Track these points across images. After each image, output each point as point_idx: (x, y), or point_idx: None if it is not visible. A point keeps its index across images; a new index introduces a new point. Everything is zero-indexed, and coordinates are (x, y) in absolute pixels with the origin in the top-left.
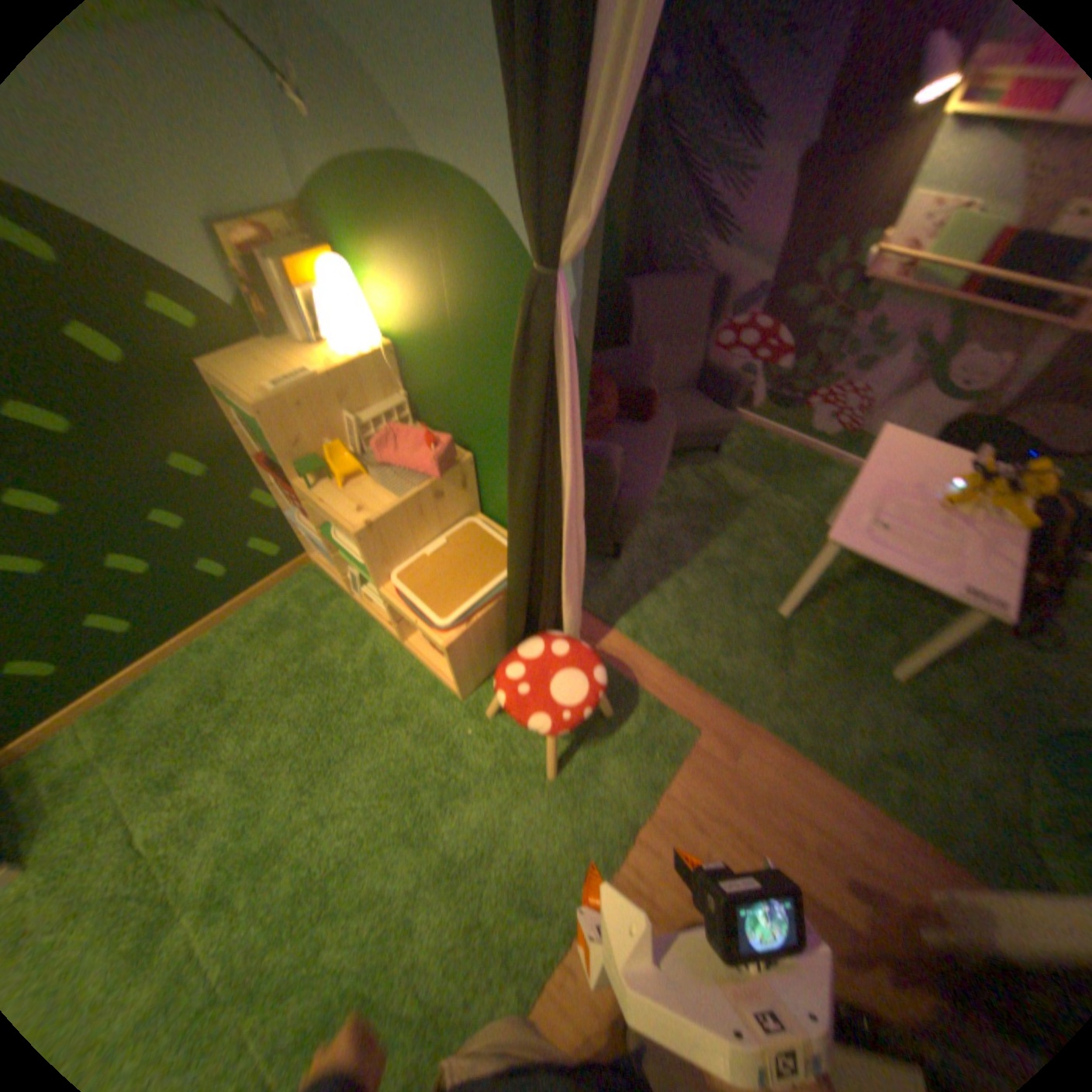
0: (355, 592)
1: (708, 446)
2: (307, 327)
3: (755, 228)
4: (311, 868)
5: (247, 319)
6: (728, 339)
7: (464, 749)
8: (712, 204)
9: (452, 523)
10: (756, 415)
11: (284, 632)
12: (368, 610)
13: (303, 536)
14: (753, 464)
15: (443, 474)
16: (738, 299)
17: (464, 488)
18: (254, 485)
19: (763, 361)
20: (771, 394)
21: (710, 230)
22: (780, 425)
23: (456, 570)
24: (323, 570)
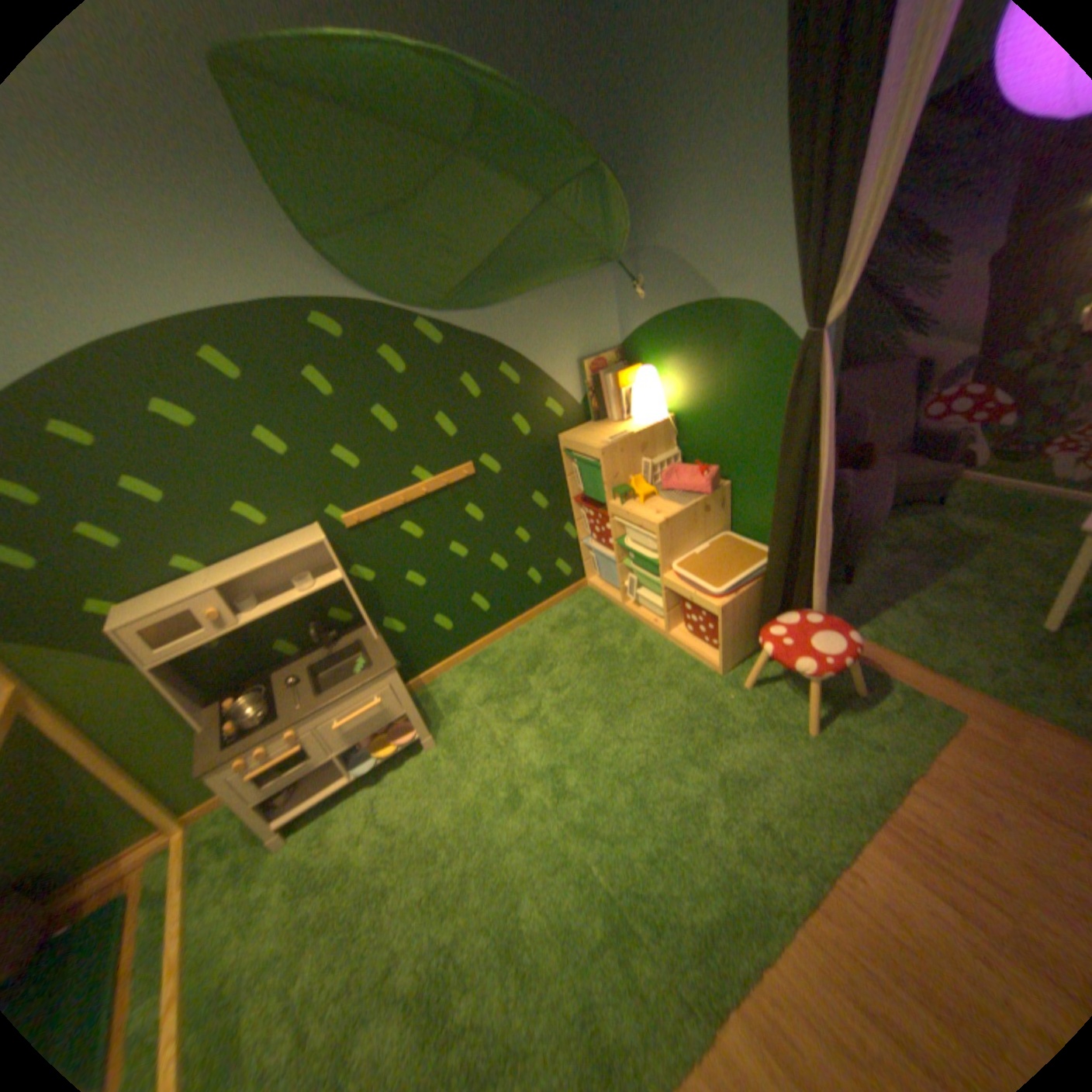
0: (625, 601)
1: (931, 496)
2: (623, 411)
3: (952, 318)
4: (619, 769)
5: (585, 412)
6: (938, 409)
7: (728, 707)
8: (905, 310)
9: (711, 534)
10: (981, 473)
11: (575, 627)
12: (636, 613)
13: (595, 554)
14: (986, 512)
15: (712, 491)
16: (943, 375)
17: (722, 507)
18: (567, 520)
19: (980, 422)
20: (996, 451)
21: (906, 328)
22: (1012, 478)
23: (720, 562)
24: (597, 590)
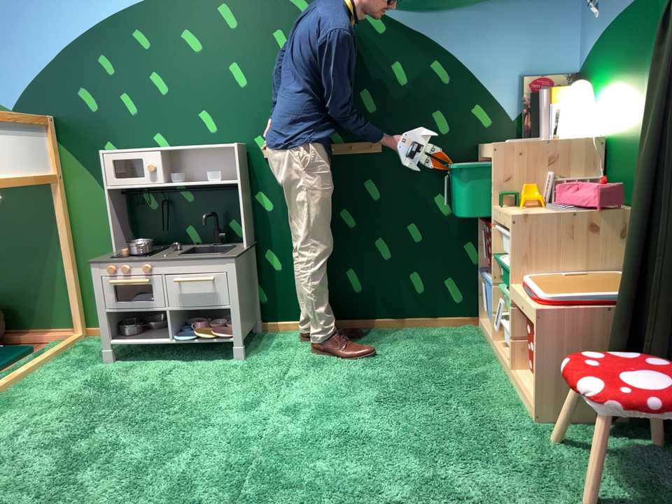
0: (497, 339)
1: None
2: (550, 127)
3: None
4: (351, 431)
5: (518, 131)
6: None
7: (513, 445)
8: None
9: (599, 266)
10: None
11: (432, 344)
12: (499, 350)
13: (482, 277)
14: None
15: (602, 205)
16: None
17: (622, 236)
18: (471, 238)
19: None
20: None
21: None
22: None
23: (583, 284)
24: (483, 330)
